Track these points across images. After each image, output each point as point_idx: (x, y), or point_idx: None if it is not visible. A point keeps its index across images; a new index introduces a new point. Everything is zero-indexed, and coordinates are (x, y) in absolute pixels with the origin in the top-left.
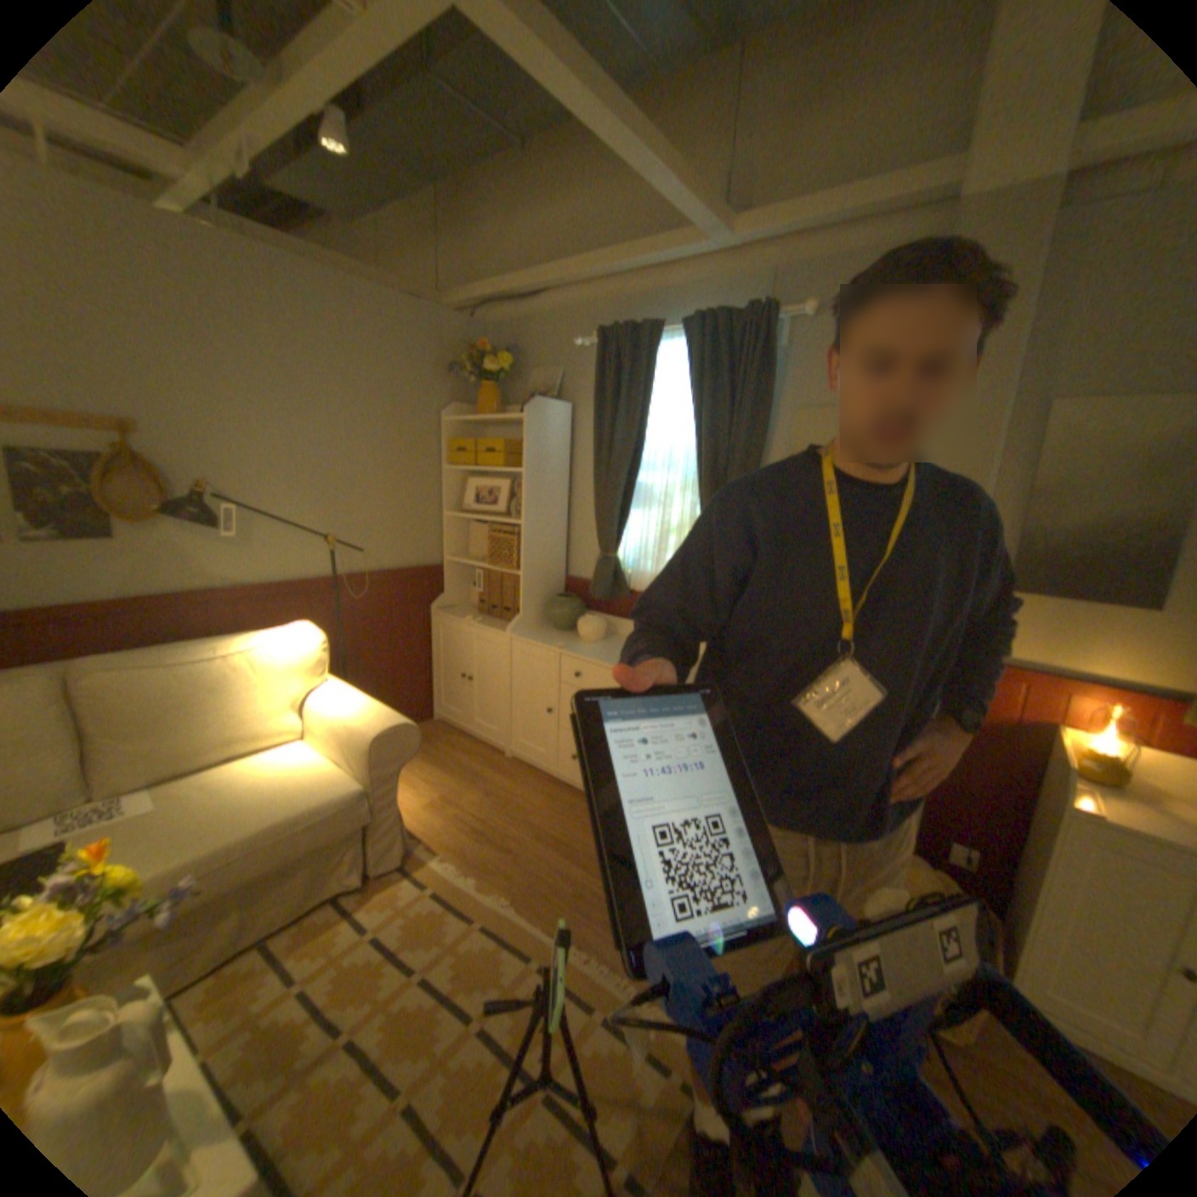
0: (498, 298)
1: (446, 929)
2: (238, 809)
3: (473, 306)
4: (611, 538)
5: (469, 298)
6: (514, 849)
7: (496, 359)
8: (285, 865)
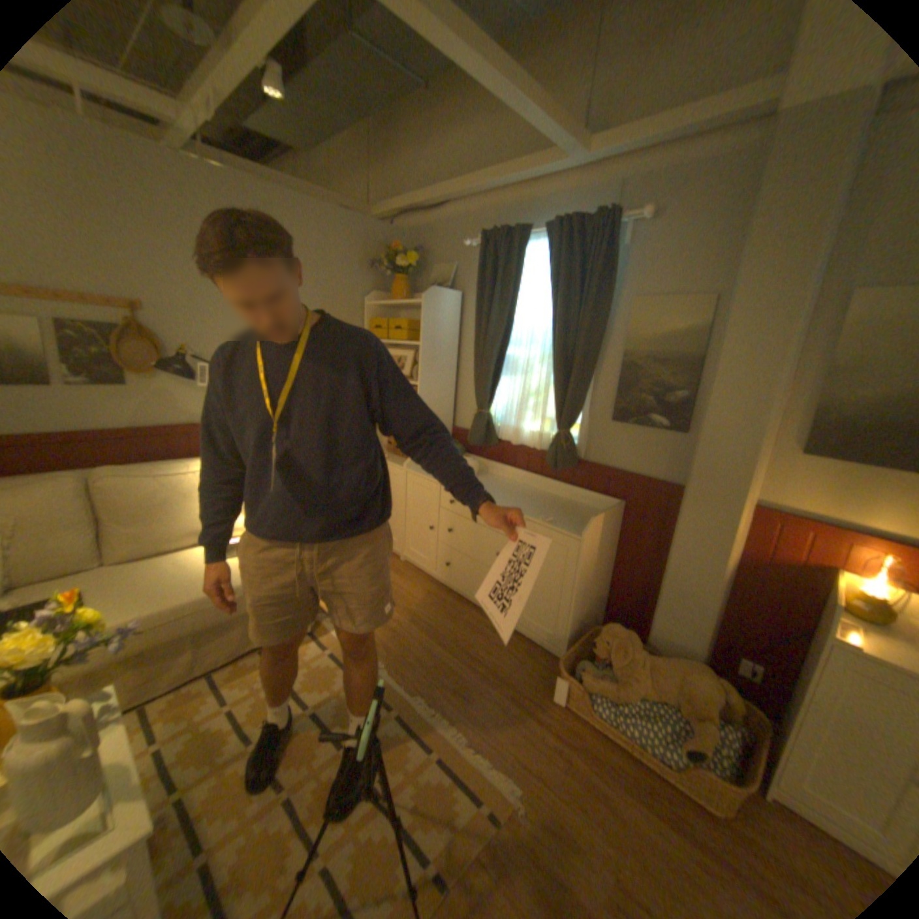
0: (410, 209)
1: (335, 680)
2: (194, 580)
3: (393, 216)
4: (485, 398)
5: (389, 209)
6: (394, 628)
7: (405, 257)
8: (223, 622)
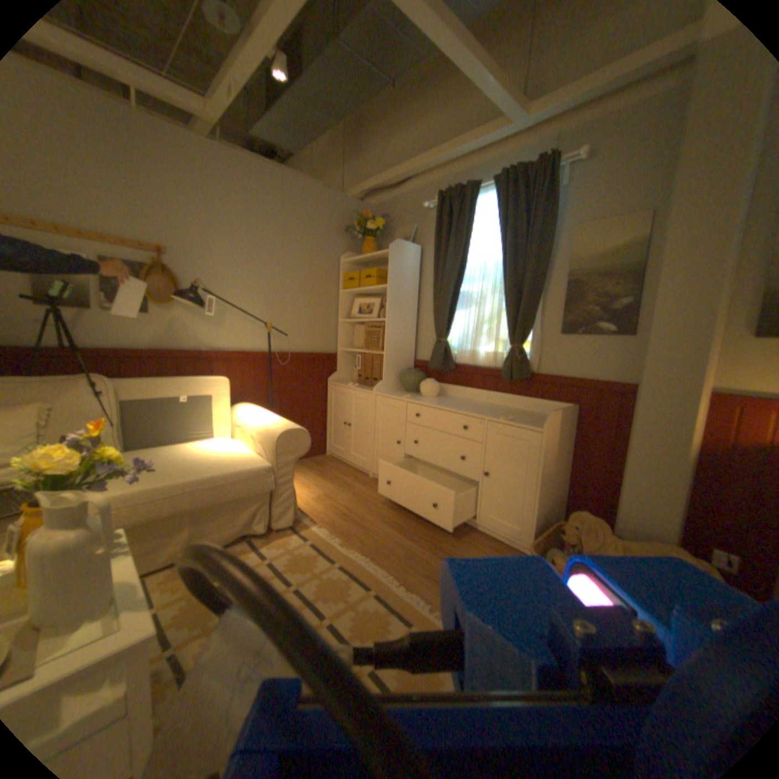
0: (378, 188)
1: (316, 564)
2: (195, 466)
3: (363, 196)
4: (444, 327)
5: (361, 190)
6: (367, 526)
7: (375, 221)
8: (218, 503)
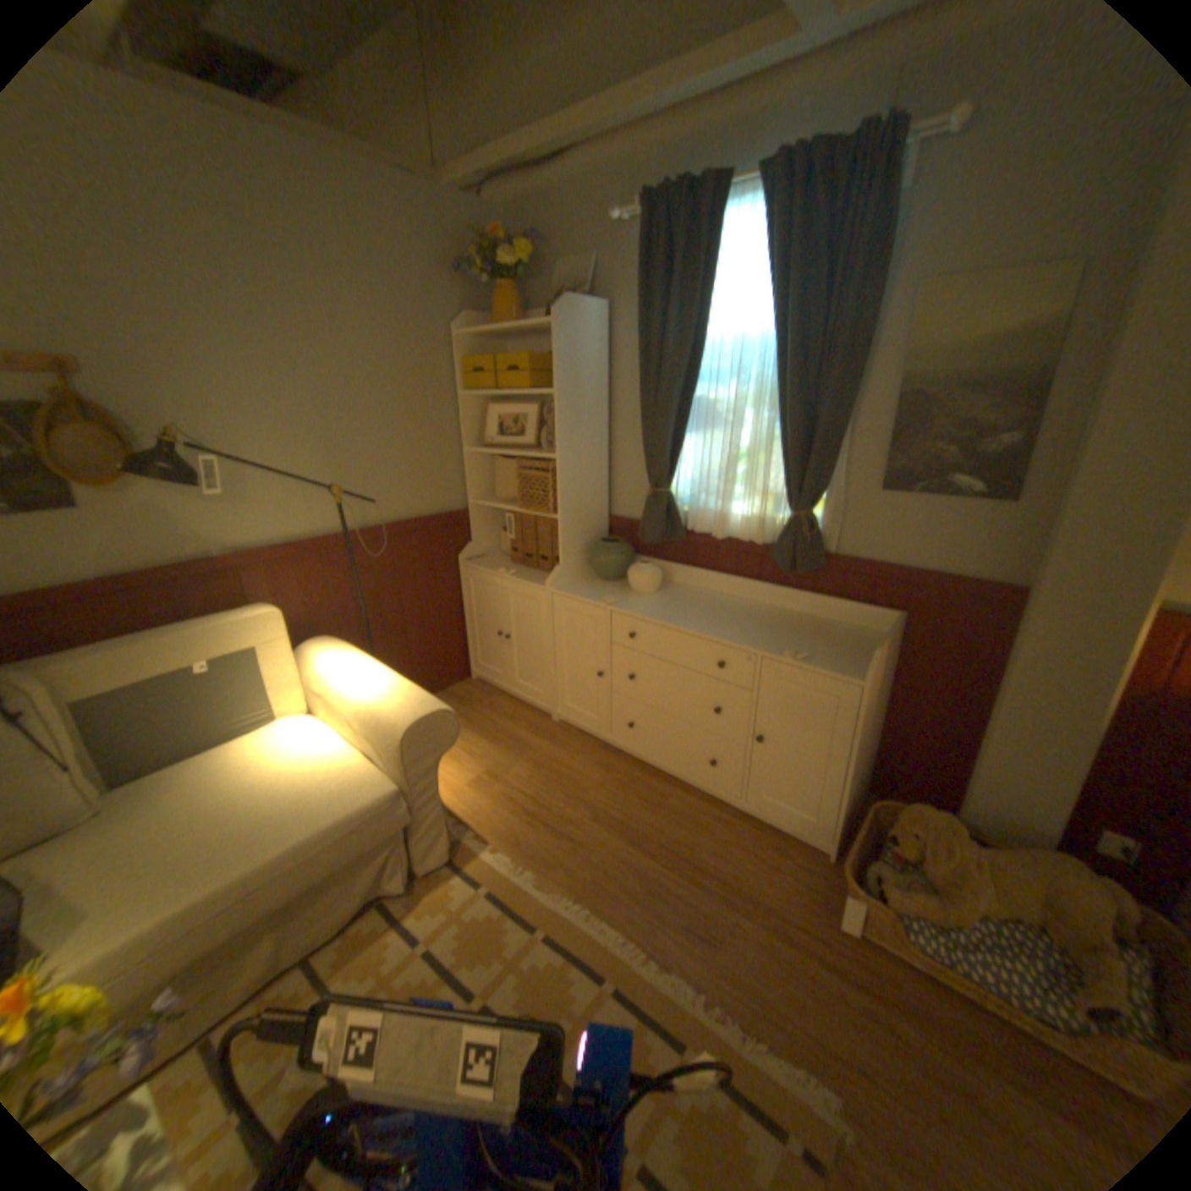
0: (510, 167)
1: (504, 936)
2: (258, 820)
3: (480, 182)
4: (666, 469)
5: (474, 171)
6: (571, 833)
7: (513, 248)
8: (317, 881)
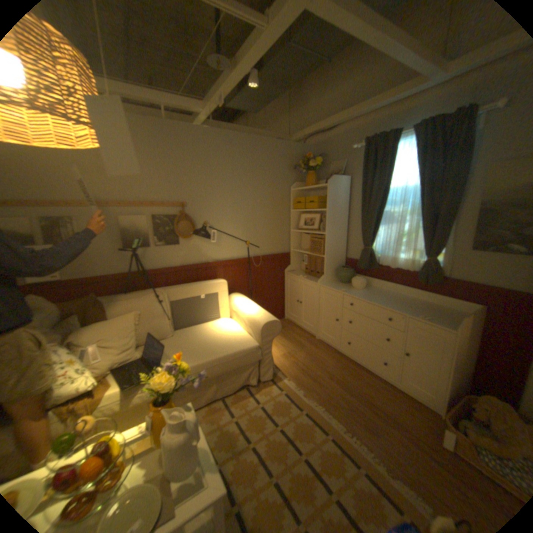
0: (316, 132)
1: (291, 410)
2: (216, 345)
3: (305, 138)
4: (371, 239)
5: (303, 135)
6: (320, 381)
7: (315, 160)
8: (232, 370)
